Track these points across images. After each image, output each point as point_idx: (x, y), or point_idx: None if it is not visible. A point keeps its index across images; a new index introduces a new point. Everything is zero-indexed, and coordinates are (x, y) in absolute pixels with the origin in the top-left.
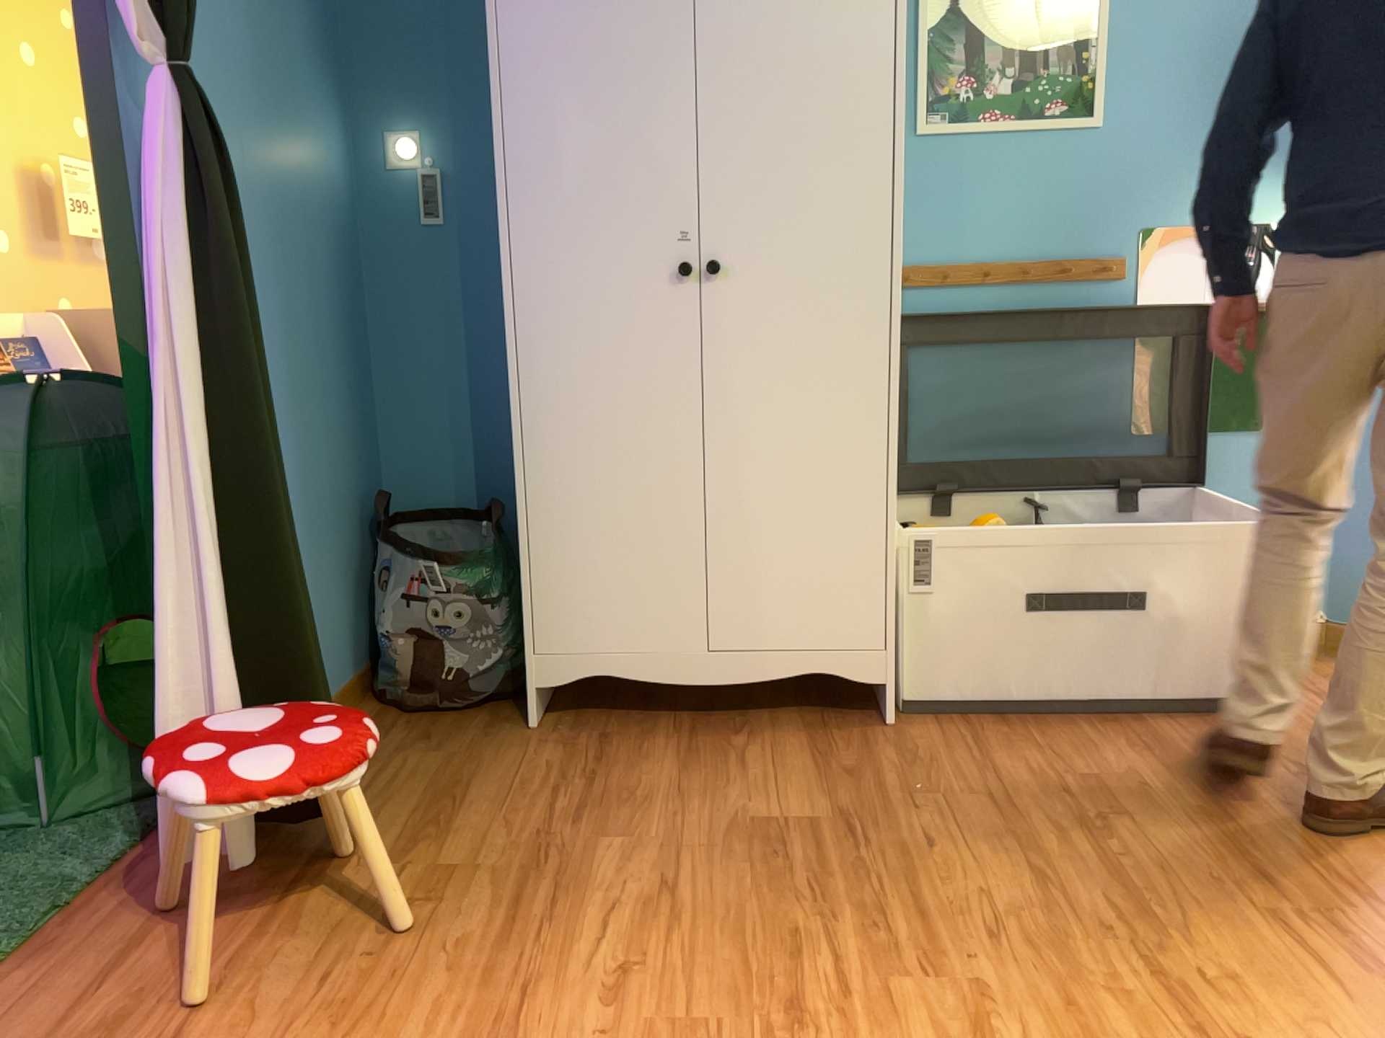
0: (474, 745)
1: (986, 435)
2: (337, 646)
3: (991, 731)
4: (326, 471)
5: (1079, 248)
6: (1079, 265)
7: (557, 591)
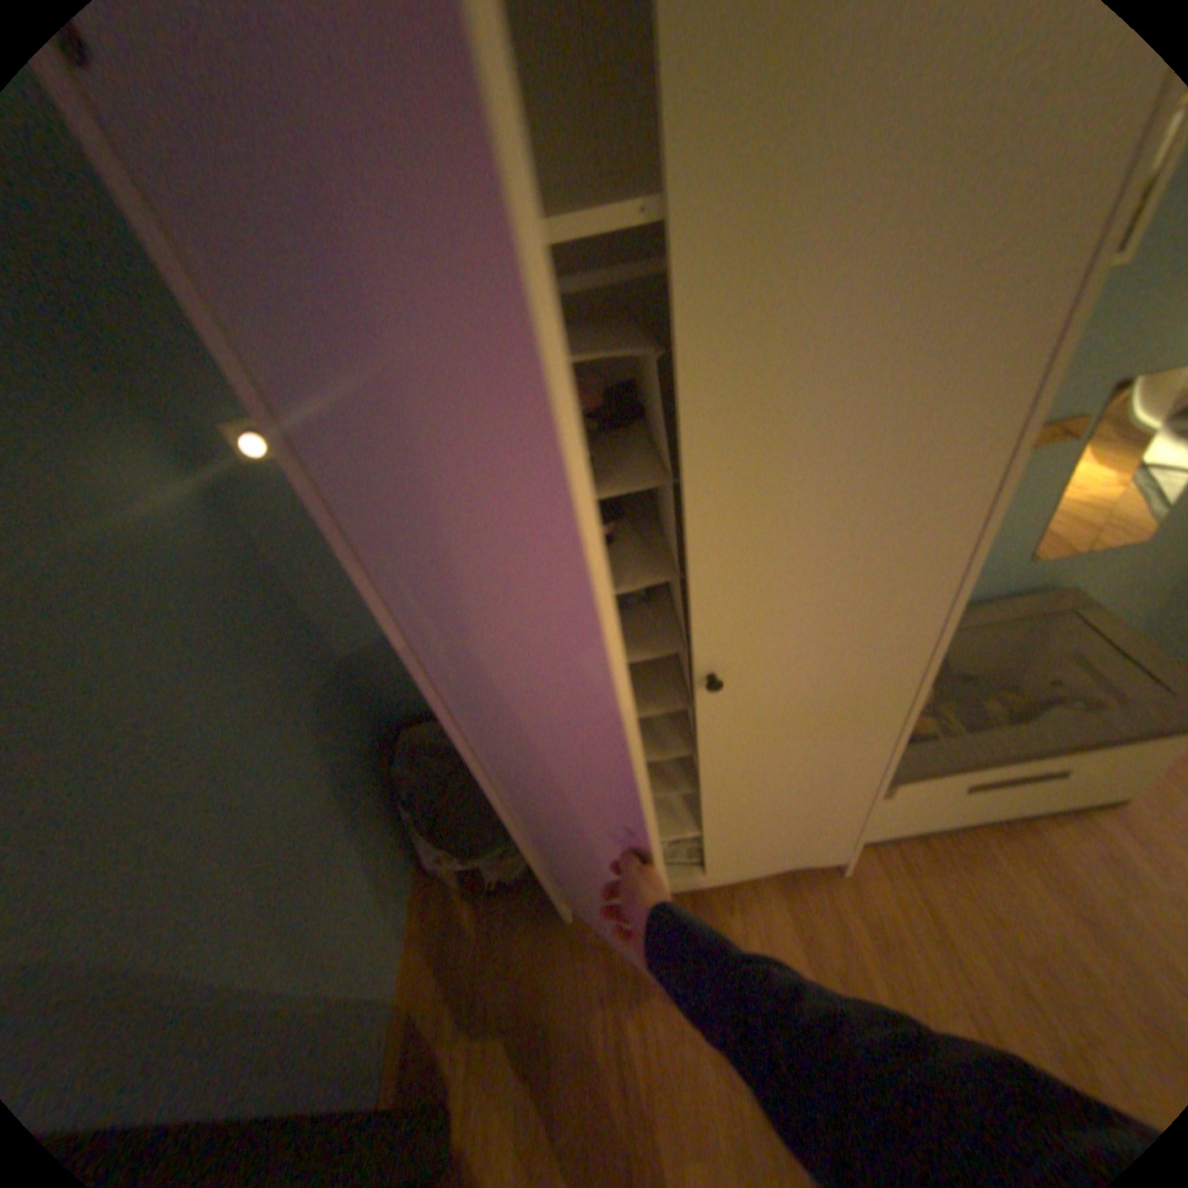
0: (531, 963)
1: None
2: (392, 888)
3: (924, 870)
4: (322, 811)
5: None
6: None
7: (572, 875)
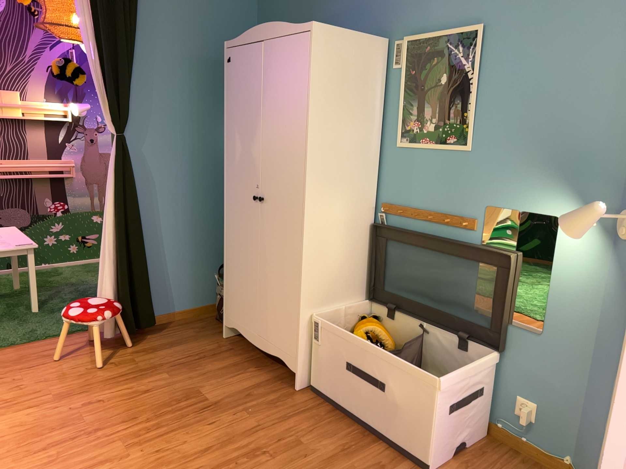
0: (204, 335)
1: (412, 288)
2: (205, 292)
3: (319, 411)
4: (209, 238)
5: (457, 210)
6: (454, 218)
7: (229, 296)
